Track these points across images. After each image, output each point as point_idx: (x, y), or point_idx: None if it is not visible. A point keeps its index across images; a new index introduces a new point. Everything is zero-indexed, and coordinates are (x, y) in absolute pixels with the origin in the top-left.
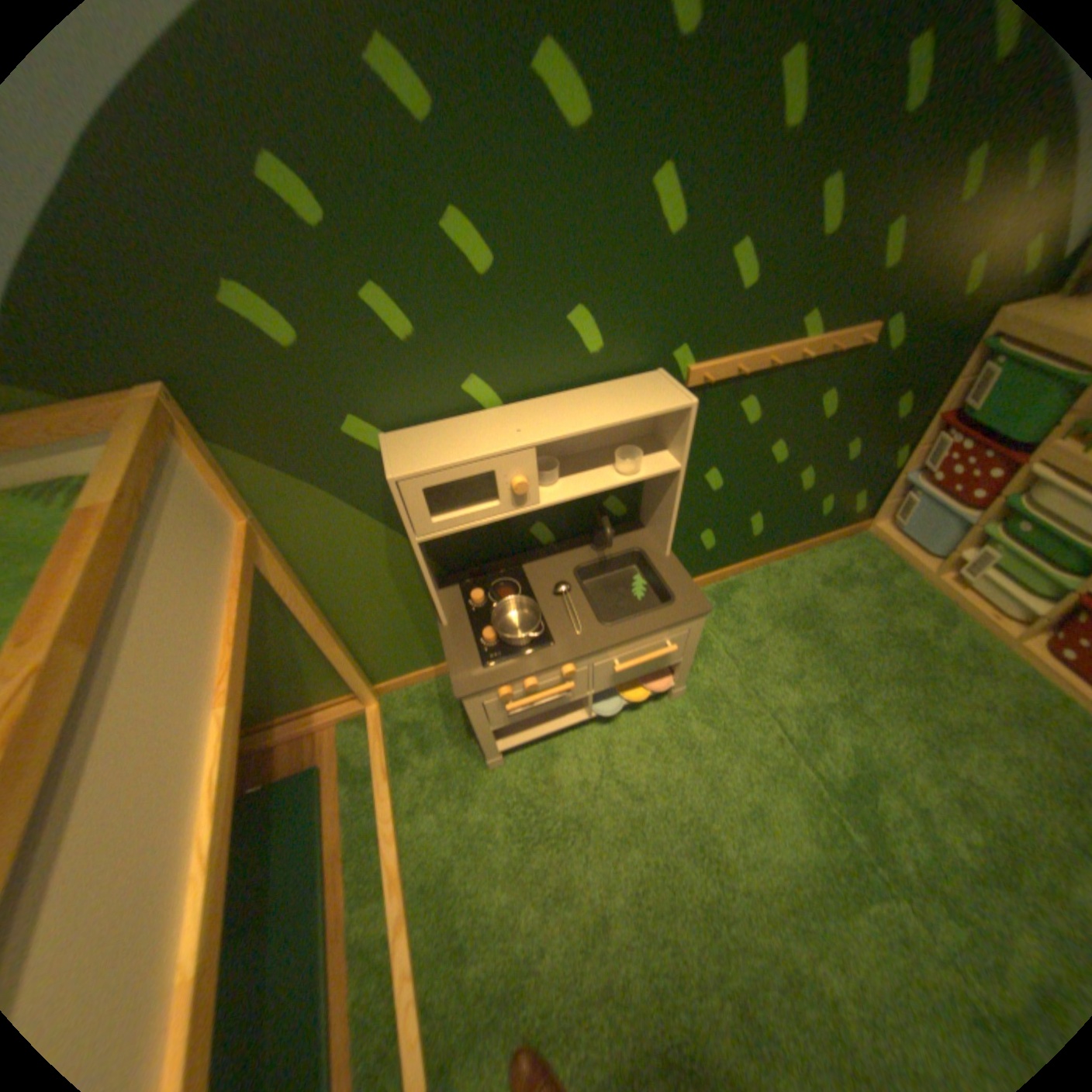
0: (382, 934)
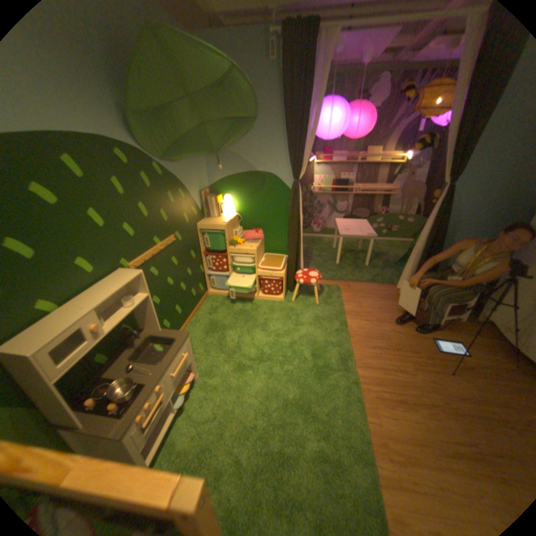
0: None
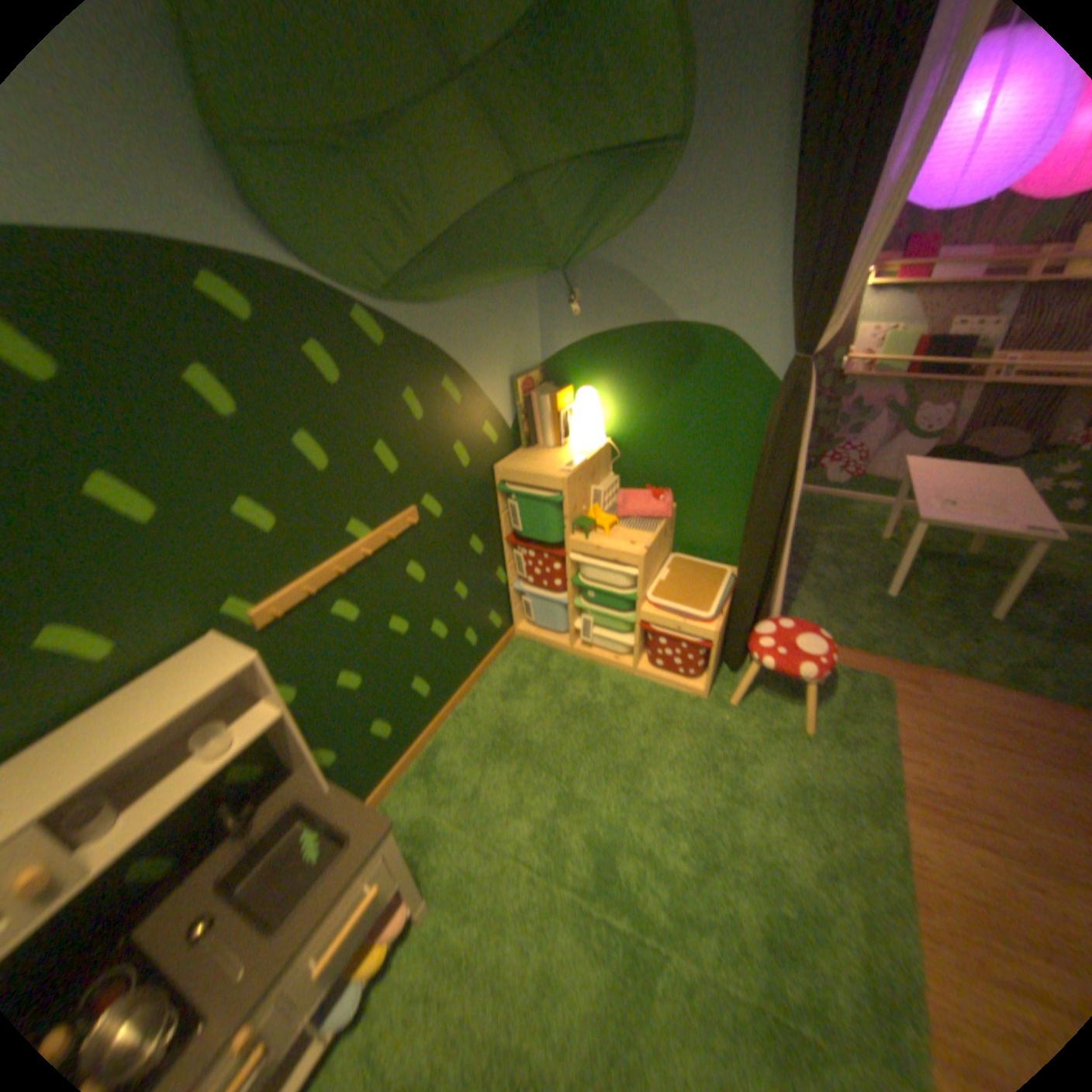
0: None
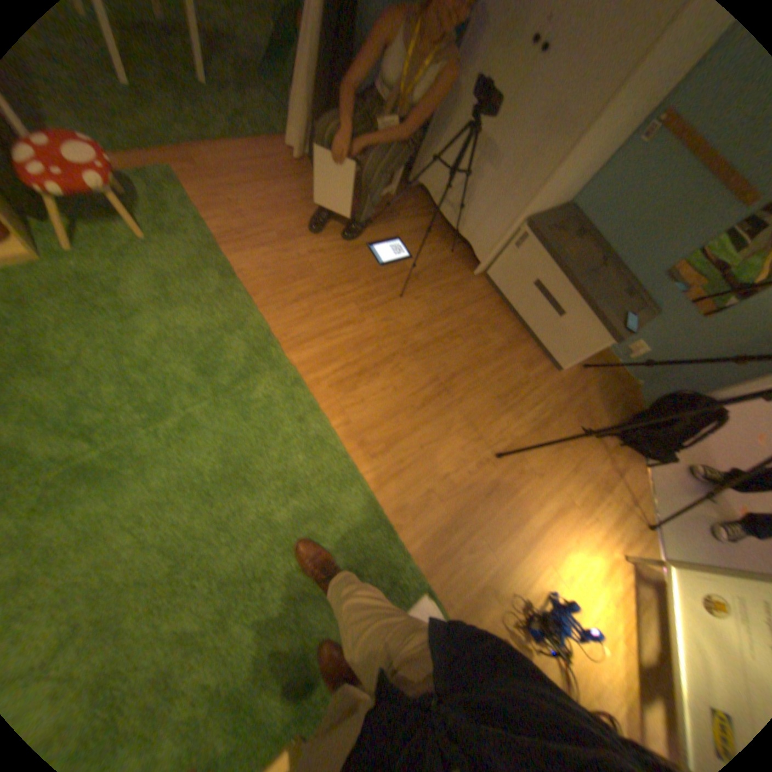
0: None
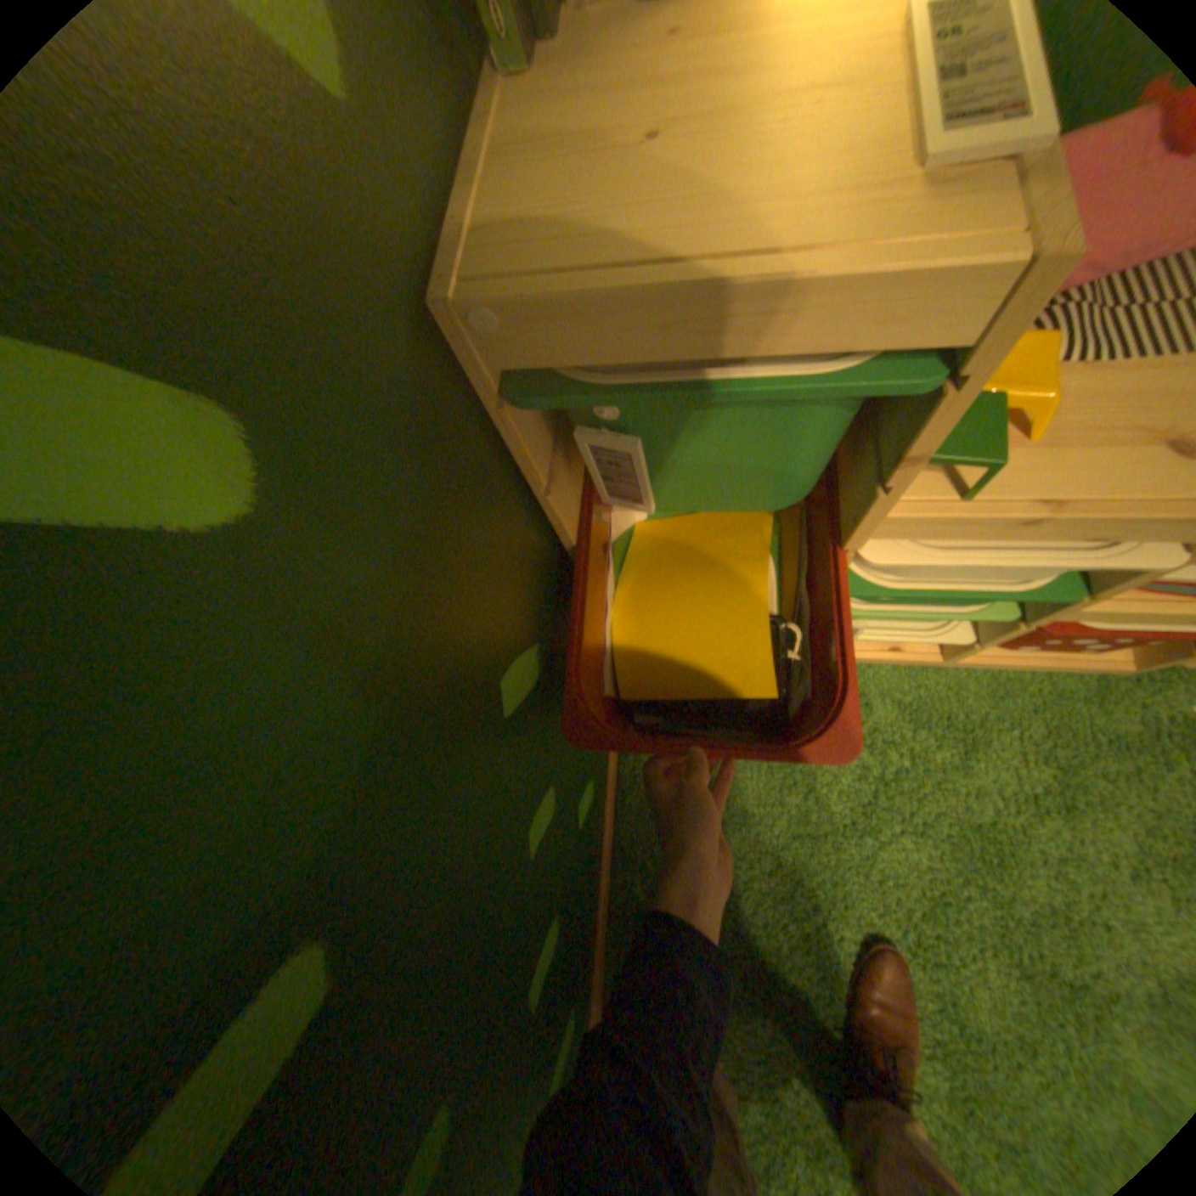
0: None
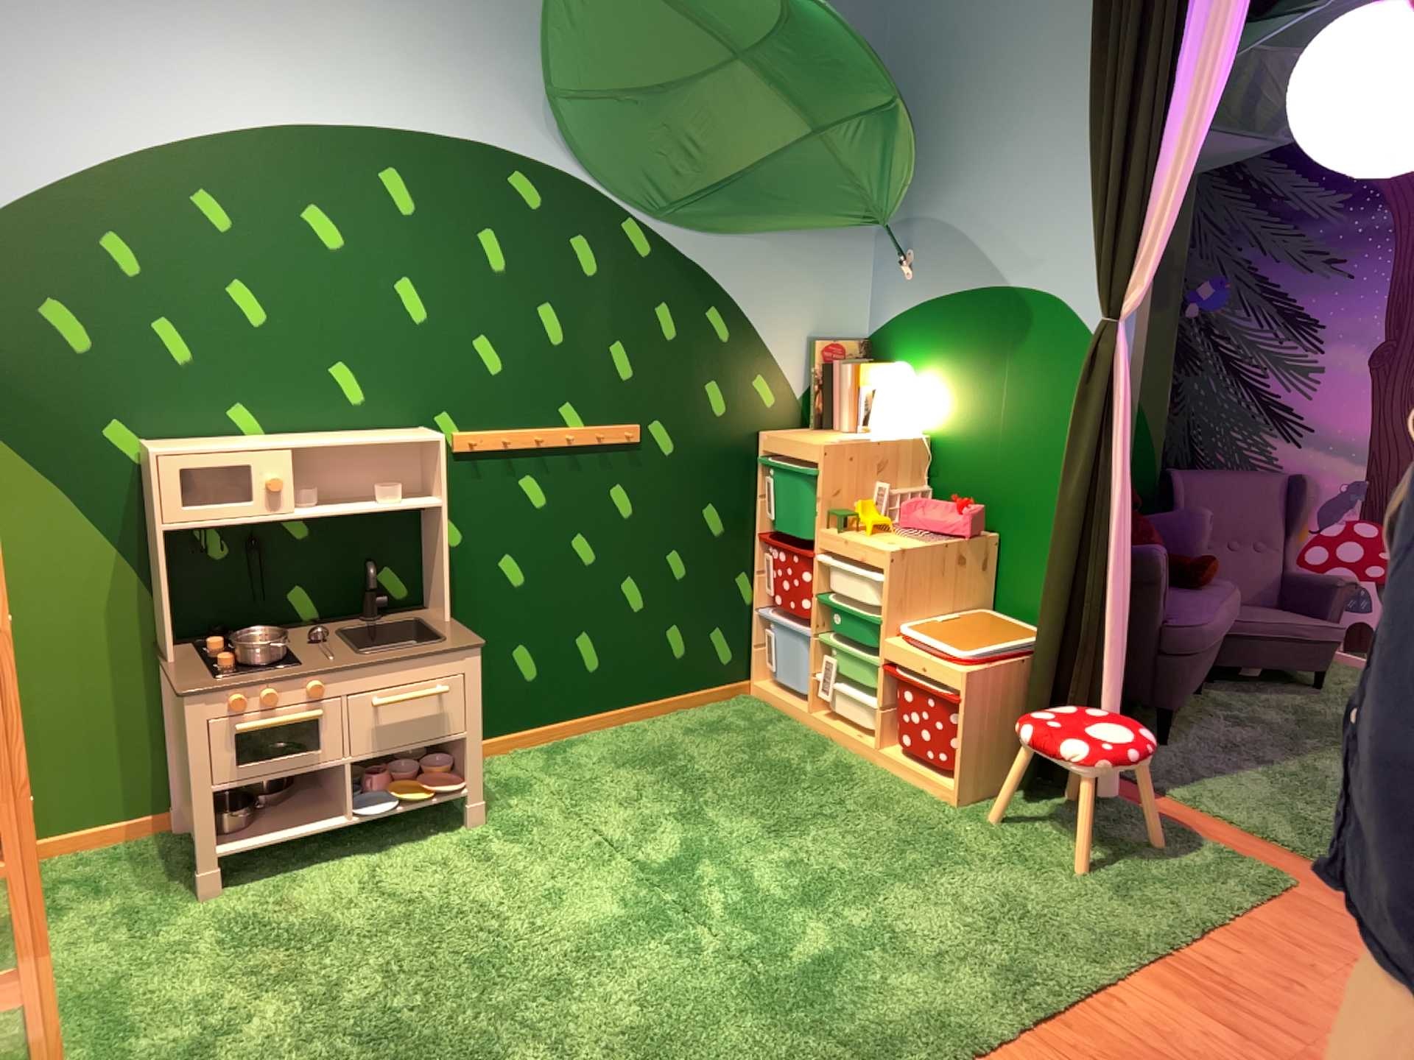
0: (10, 1036)
